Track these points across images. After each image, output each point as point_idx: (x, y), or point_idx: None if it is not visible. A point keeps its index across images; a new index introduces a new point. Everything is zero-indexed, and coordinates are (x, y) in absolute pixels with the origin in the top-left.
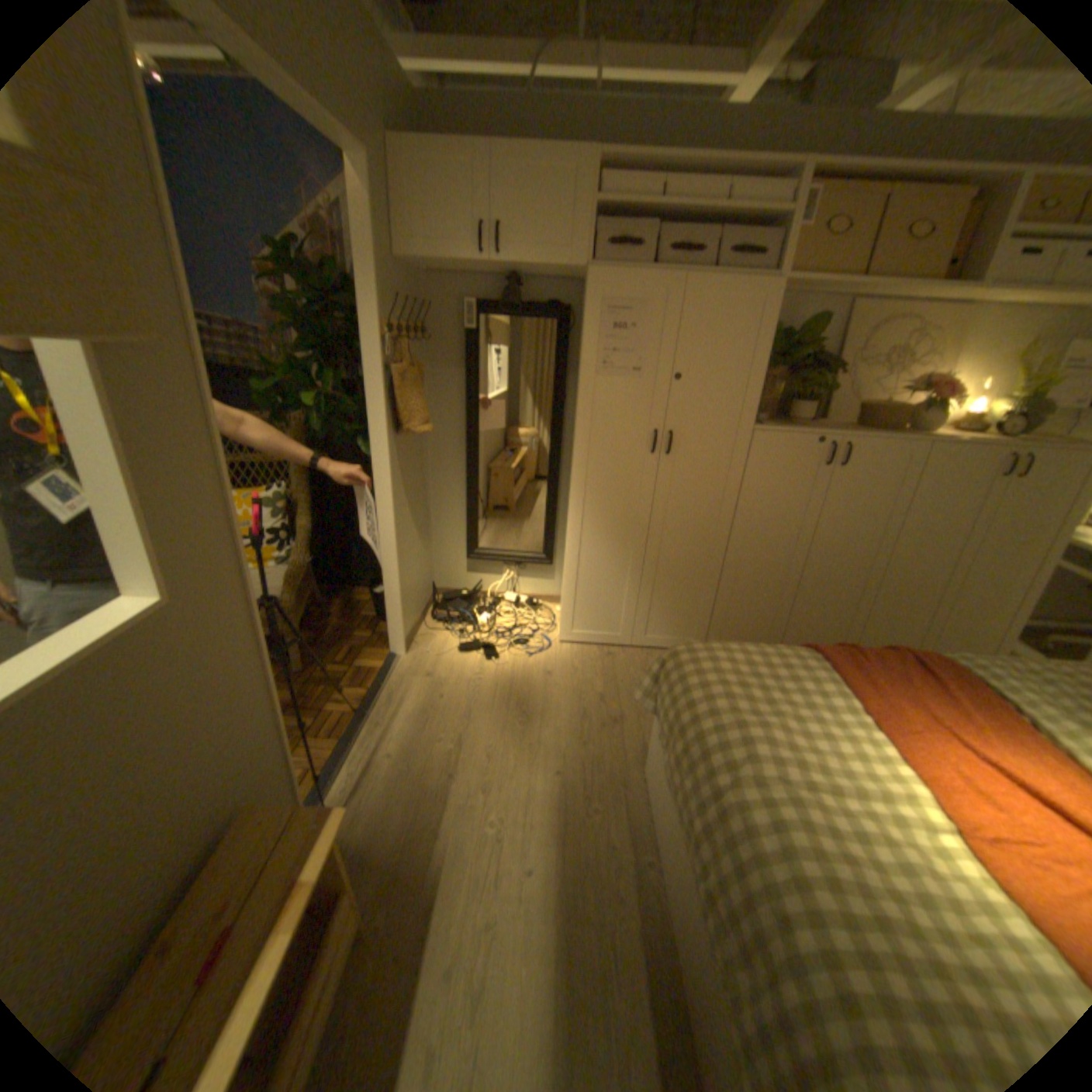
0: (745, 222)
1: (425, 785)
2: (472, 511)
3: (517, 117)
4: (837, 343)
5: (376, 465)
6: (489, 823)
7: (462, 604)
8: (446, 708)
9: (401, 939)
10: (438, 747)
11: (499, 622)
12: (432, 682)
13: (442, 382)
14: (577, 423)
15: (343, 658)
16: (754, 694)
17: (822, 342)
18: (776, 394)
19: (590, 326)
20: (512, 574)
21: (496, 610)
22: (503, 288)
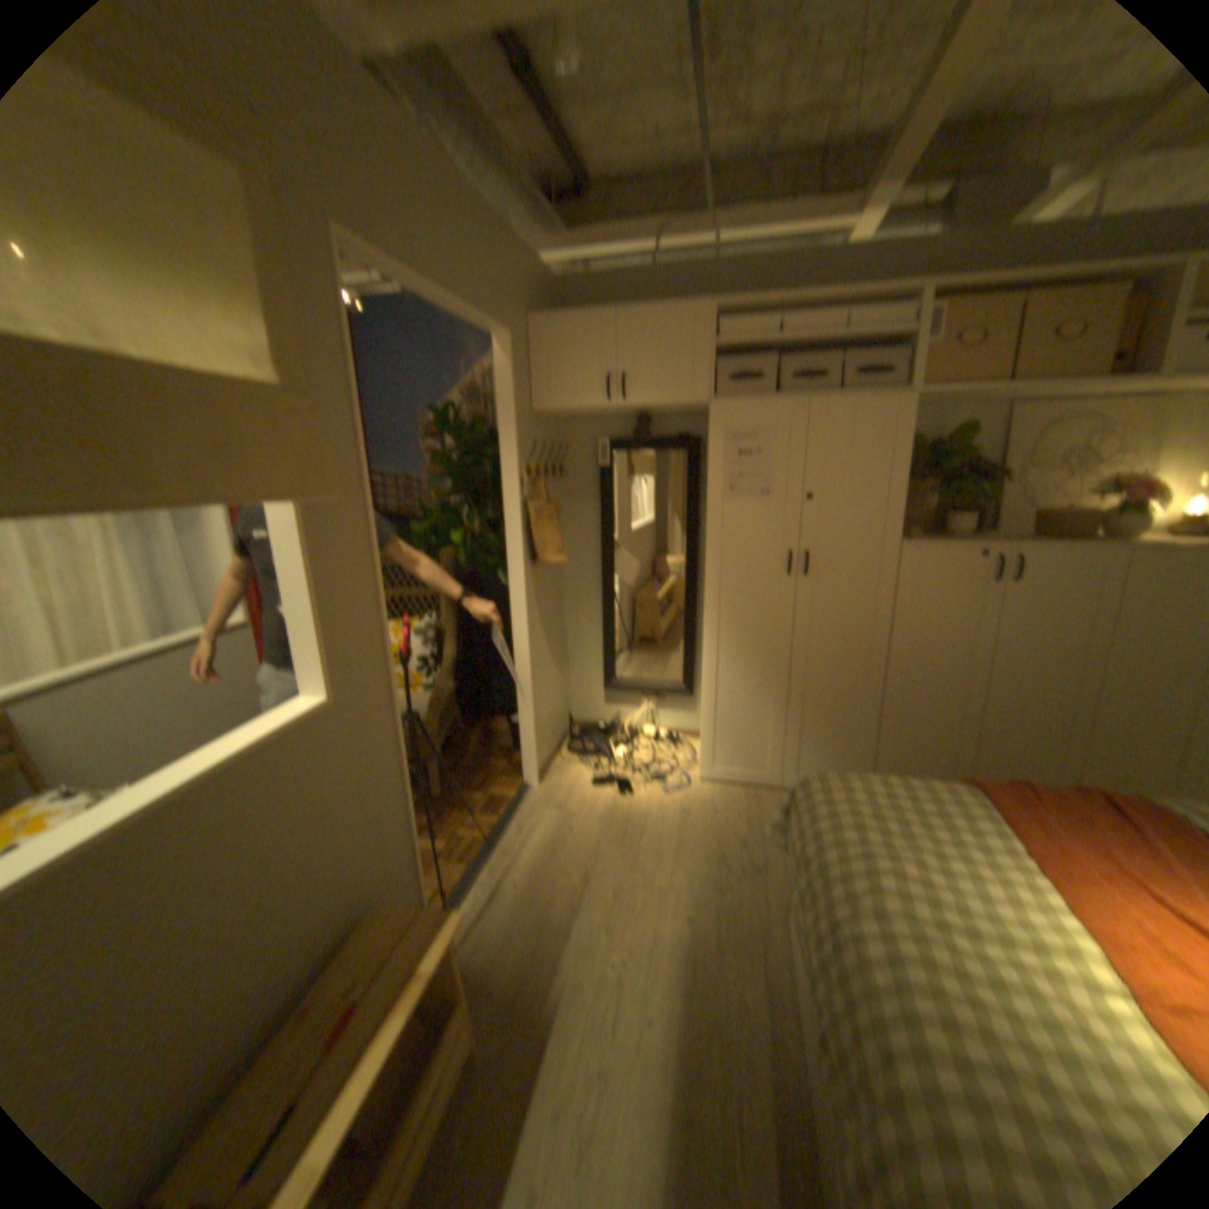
0: (870, 346)
1: (547, 922)
2: (608, 642)
3: (643, 286)
4: (999, 450)
5: (513, 597)
6: (610, 969)
7: (598, 739)
8: (574, 845)
9: (512, 1076)
10: (564, 885)
11: (635, 759)
12: (562, 817)
13: (579, 518)
14: (707, 549)
15: (478, 789)
16: (889, 829)
17: (975, 451)
18: (930, 508)
19: (714, 457)
20: (649, 708)
21: (632, 745)
22: (635, 429)
